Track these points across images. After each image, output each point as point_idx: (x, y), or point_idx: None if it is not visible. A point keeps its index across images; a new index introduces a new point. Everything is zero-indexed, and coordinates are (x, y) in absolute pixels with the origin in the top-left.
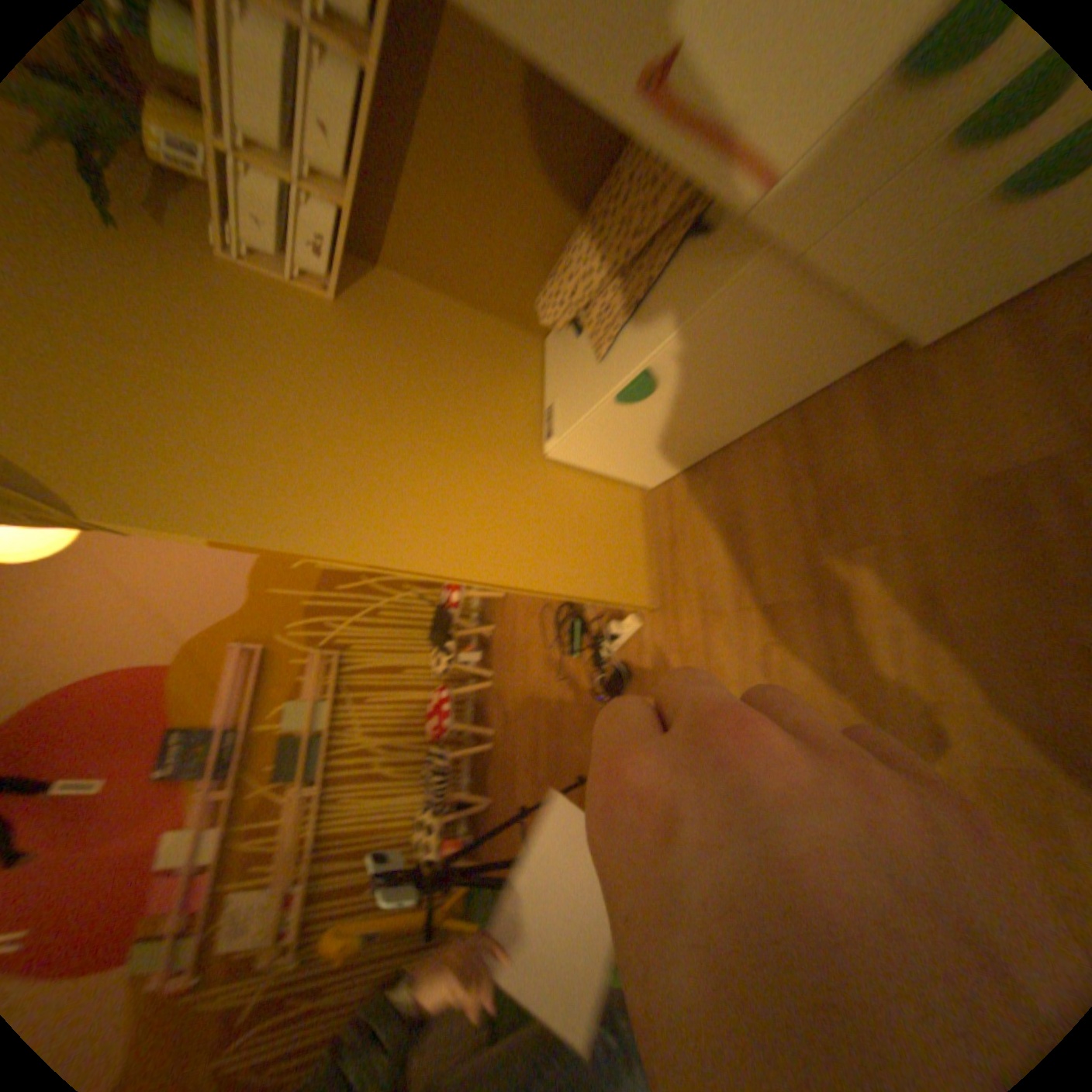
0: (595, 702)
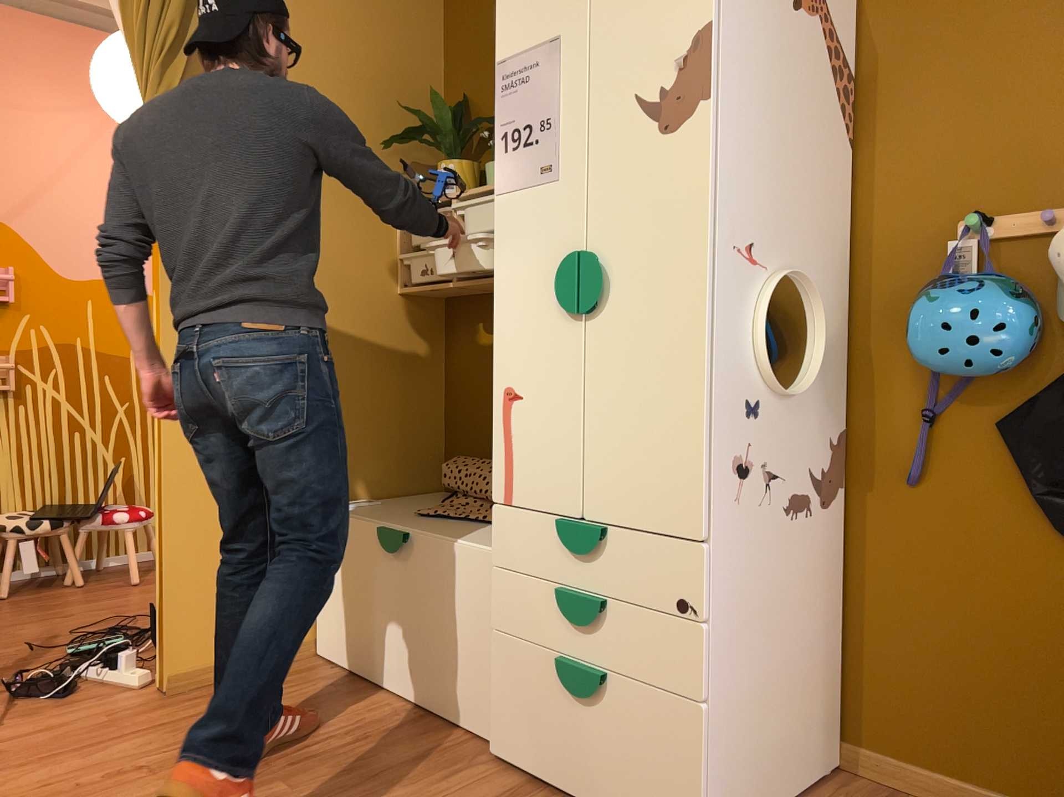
0: (4, 681)
